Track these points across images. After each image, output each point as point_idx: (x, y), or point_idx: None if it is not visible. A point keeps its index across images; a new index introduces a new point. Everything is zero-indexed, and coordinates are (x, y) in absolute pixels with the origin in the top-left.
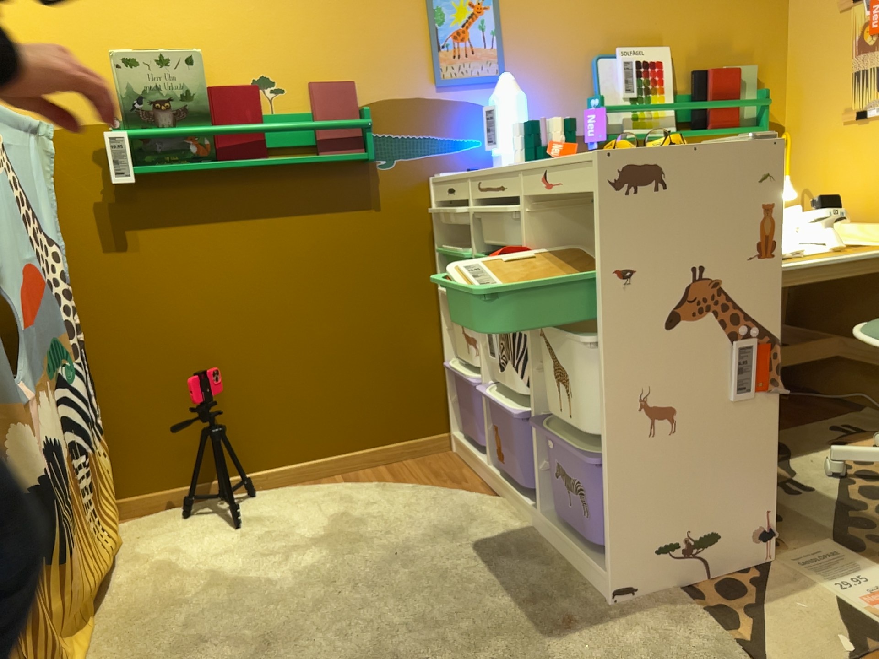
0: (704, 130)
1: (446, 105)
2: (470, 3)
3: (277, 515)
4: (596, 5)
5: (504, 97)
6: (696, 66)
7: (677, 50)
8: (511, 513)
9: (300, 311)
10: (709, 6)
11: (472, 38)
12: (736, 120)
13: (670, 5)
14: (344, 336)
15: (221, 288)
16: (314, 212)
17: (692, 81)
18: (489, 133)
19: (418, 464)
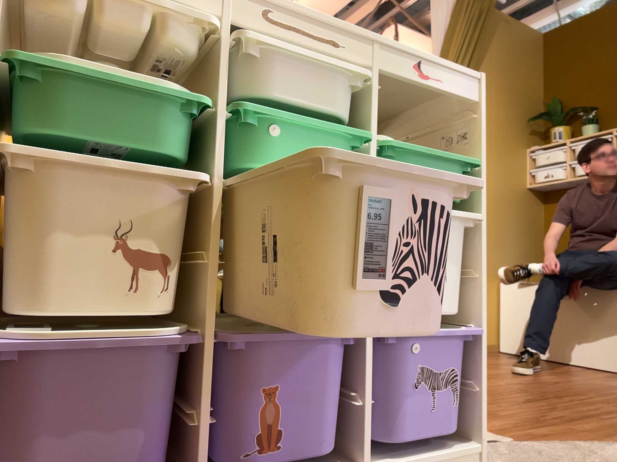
0: None
1: None
2: None
3: None
4: None
5: None
6: None
7: None
8: None
9: None
10: None
11: None
12: None
13: None
14: None
15: None
16: None
17: None
18: None
19: None
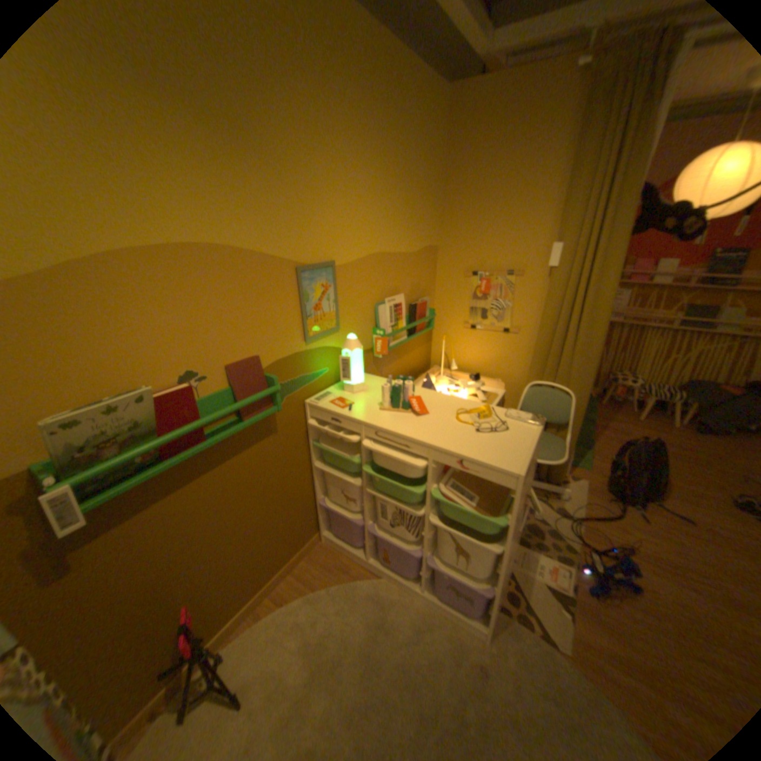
0: (414, 333)
1: (311, 353)
2: (322, 285)
3: (260, 675)
4: (377, 275)
5: (355, 351)
6: (410, 300)
7: (404, 293)
8: (397, 590)
9: (233, 523)
10: (415, 268)
11: (324, 307)
12: (425, 326)
13: (403, 270)
14: (261, 521)
15: (171, 546)
16: (237, 455)
17: (408, 308)
18: (345, 372)
19: (311, 565)
